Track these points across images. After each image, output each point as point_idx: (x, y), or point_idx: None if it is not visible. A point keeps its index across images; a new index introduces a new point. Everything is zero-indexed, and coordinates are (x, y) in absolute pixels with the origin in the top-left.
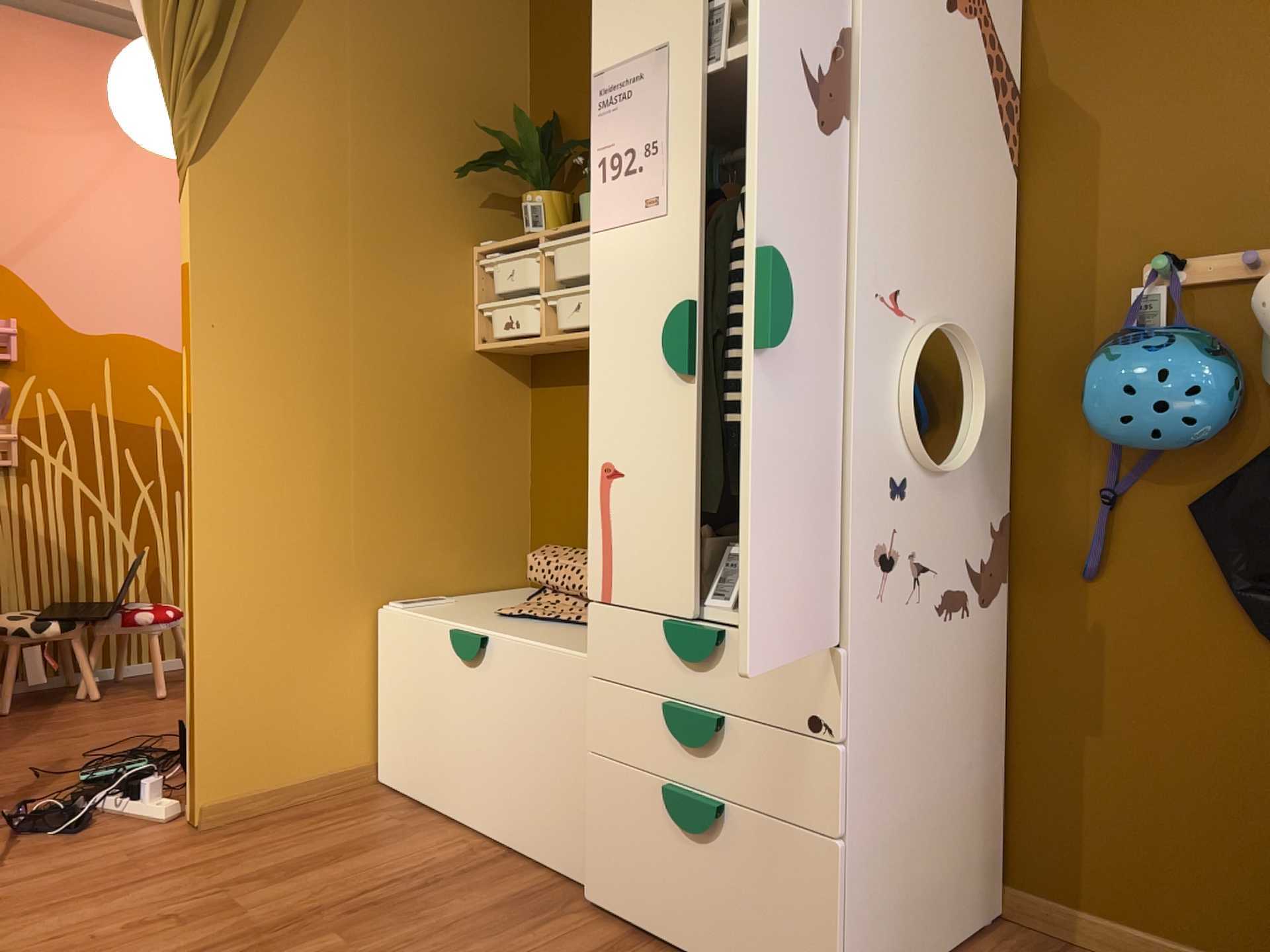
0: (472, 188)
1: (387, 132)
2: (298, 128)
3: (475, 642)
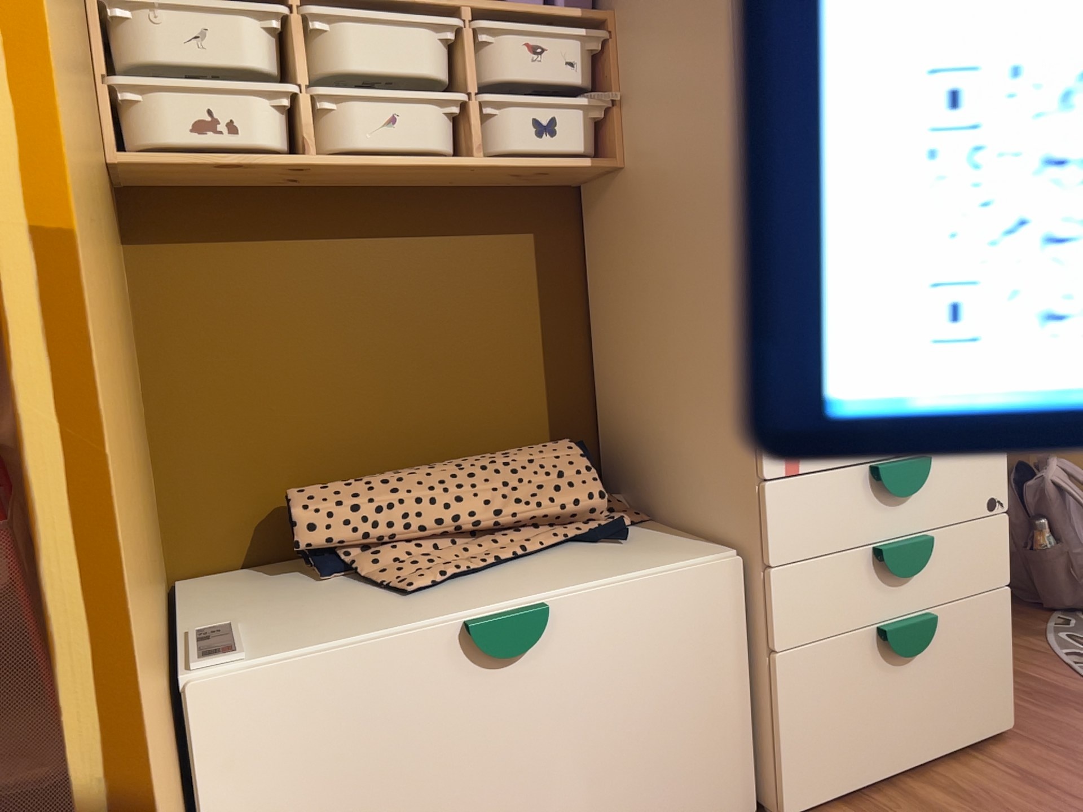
0: None
1: None
2: None
3: (541, 619)
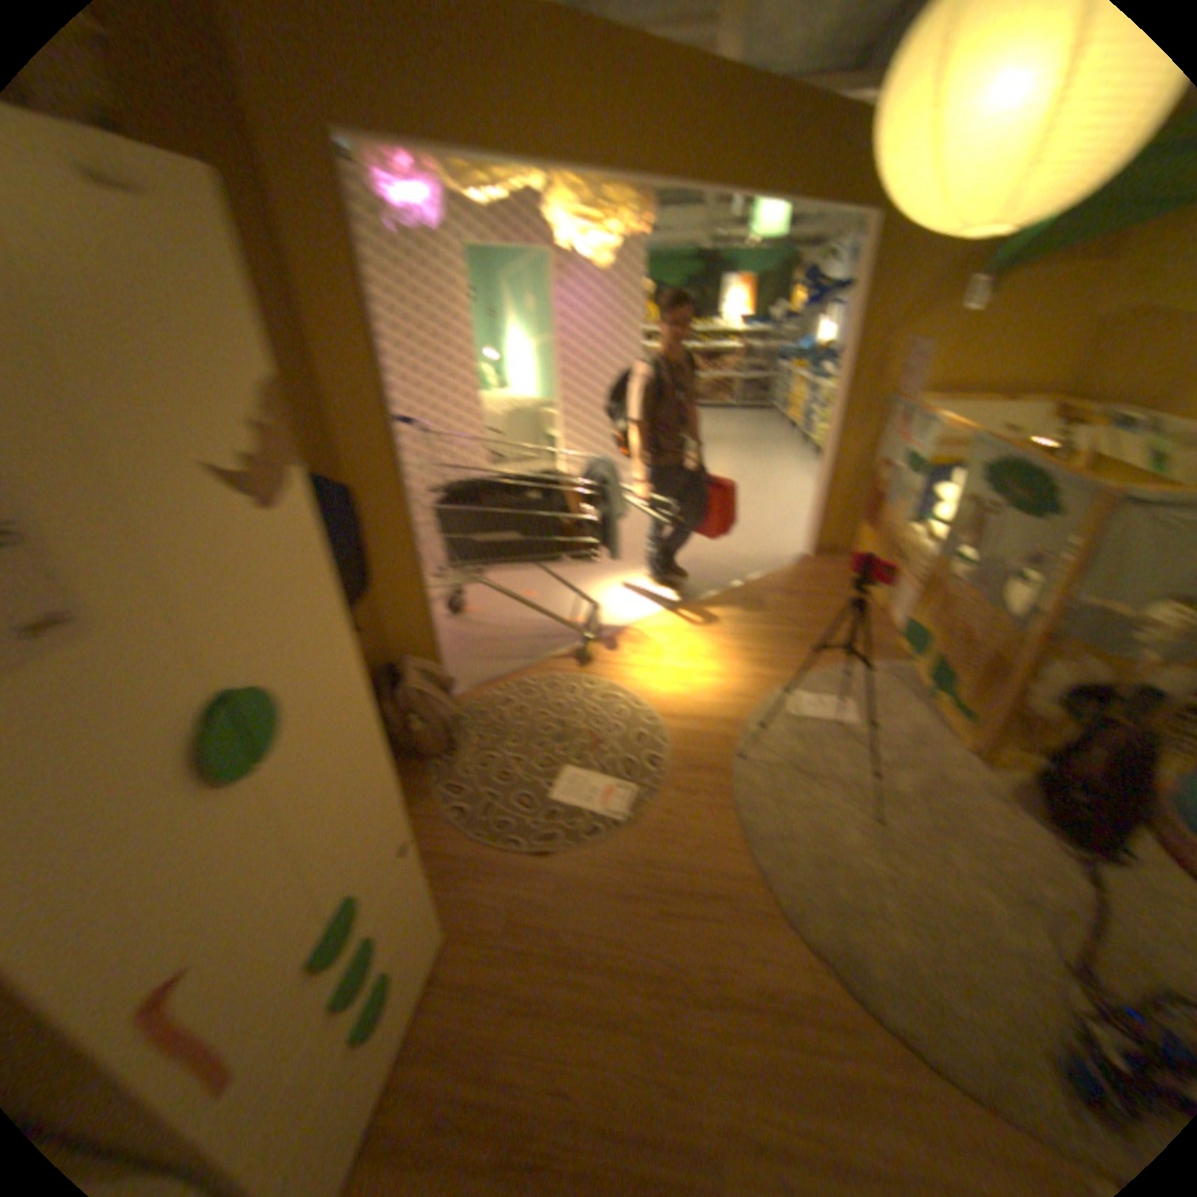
0: None
1: None
2: None
3: None
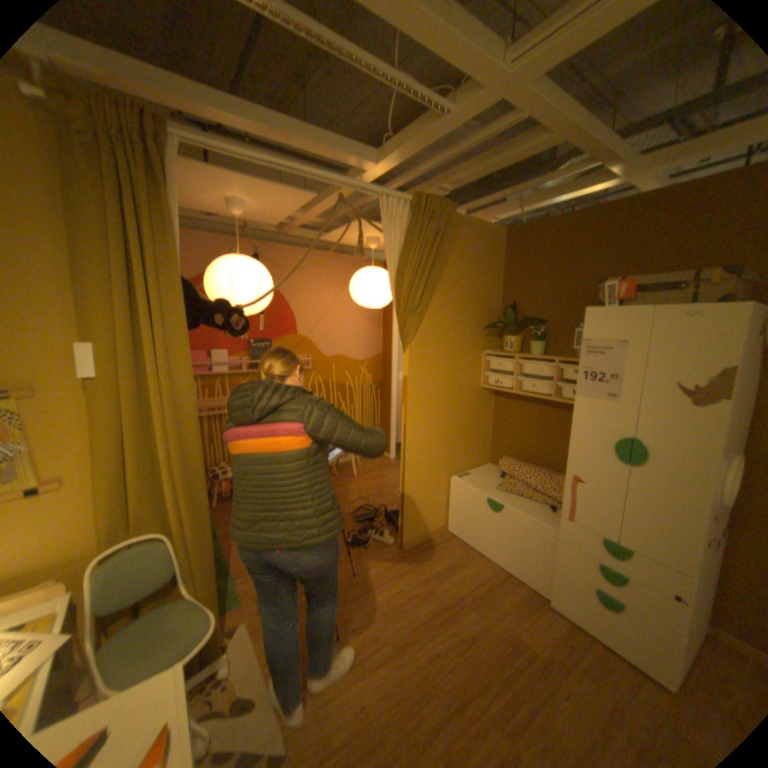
0: (483, 331)
1: (460, 317)
2: (436, 323)
3: (500, 507)
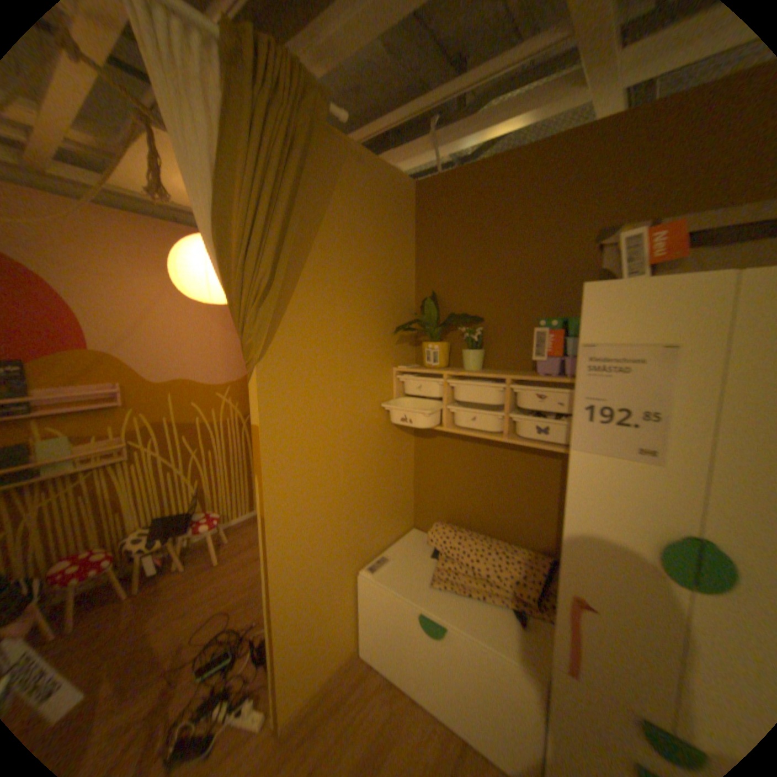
0: (391, 335)
1: (355, 313)
2: (312, 322)
3: (441, 632)
